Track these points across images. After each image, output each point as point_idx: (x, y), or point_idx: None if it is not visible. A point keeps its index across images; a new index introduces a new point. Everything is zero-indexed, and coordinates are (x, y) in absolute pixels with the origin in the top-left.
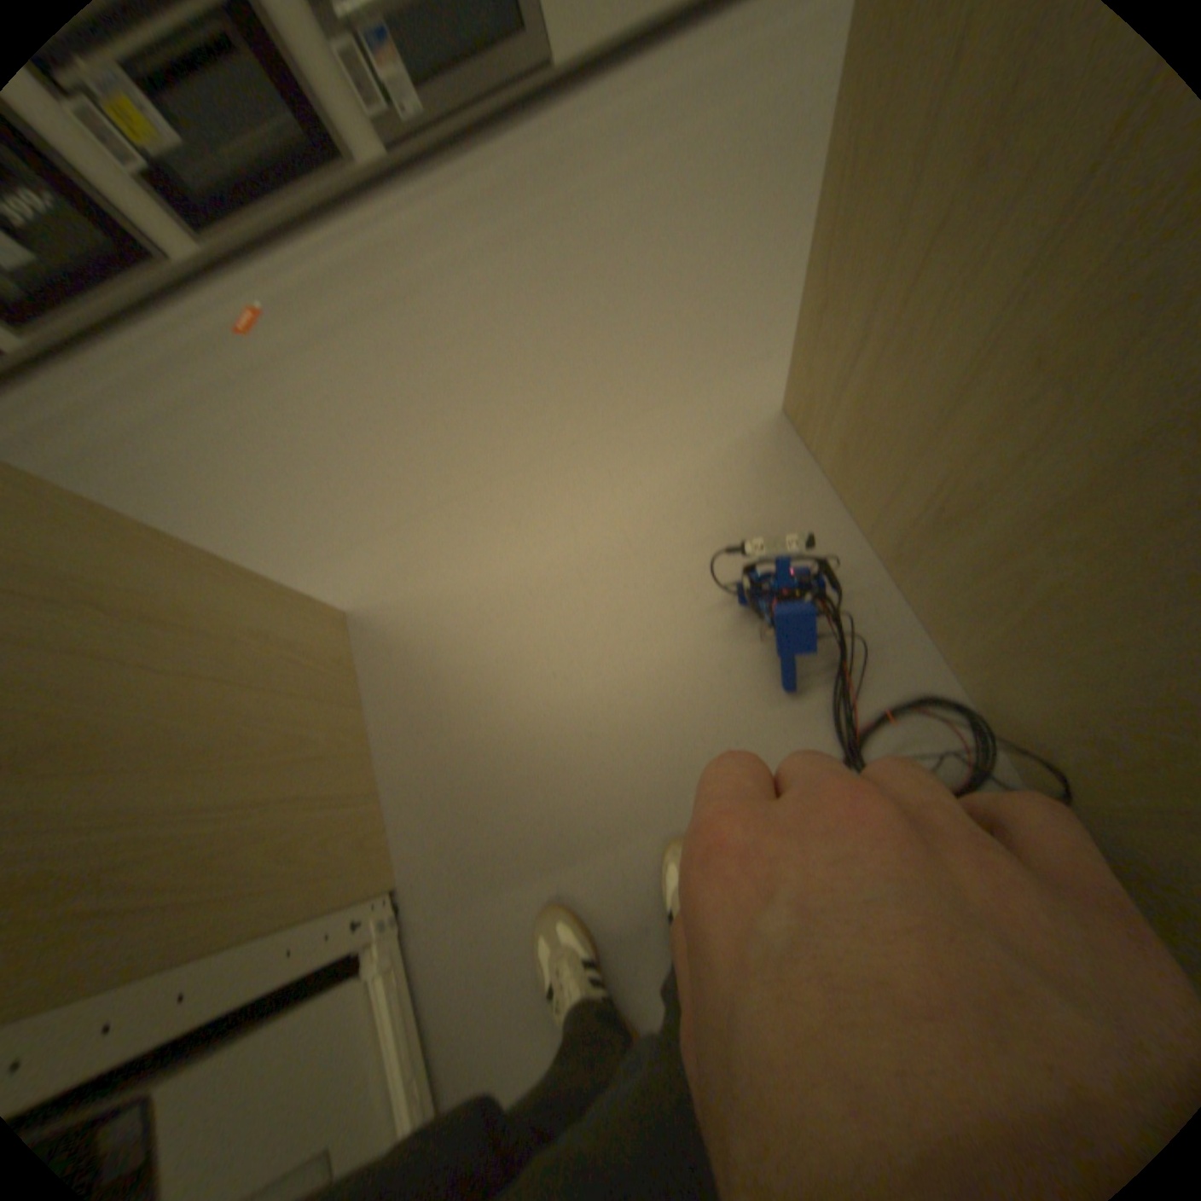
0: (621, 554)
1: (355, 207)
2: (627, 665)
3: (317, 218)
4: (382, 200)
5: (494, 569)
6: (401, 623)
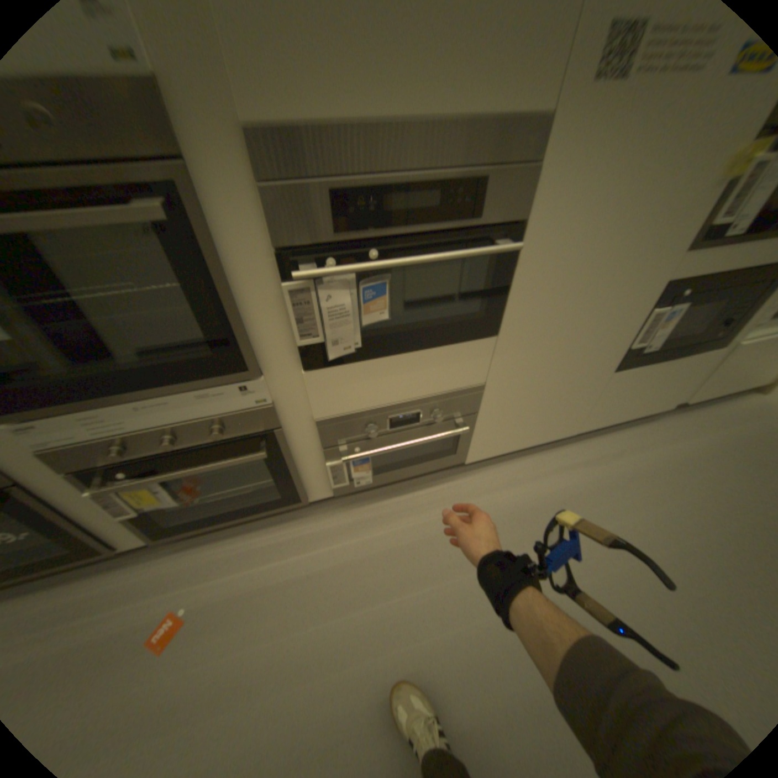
0: None
1: (296, 526)
2: None
3: (261, 524)
4: (319, 526)
5: None
6: None
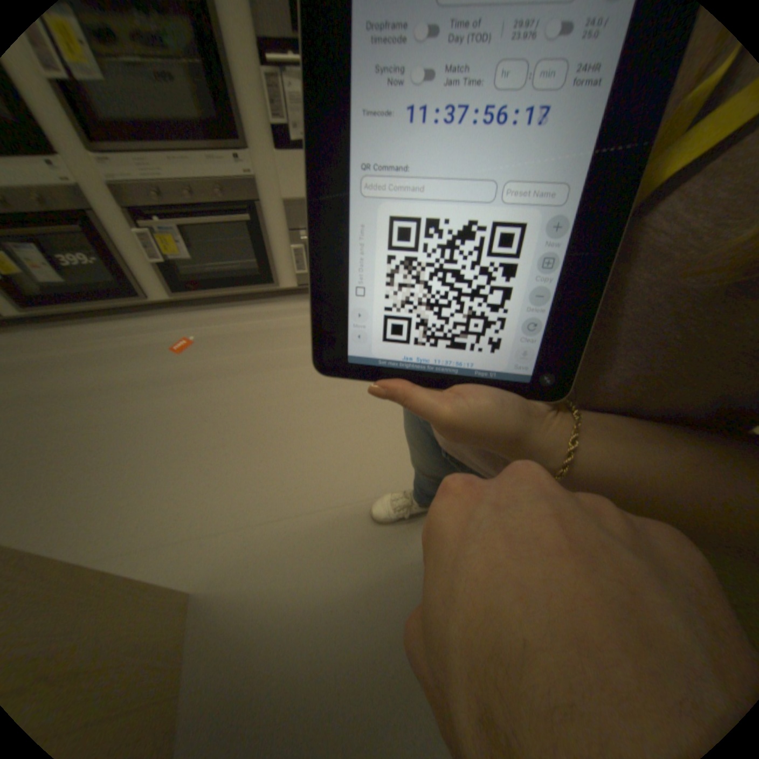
0: (397, 596)
1: (269, 305)
2: (392, 698)
3: (244, 303)
4: (285, 307)
5: (308, 586)
6: (229, 618)
